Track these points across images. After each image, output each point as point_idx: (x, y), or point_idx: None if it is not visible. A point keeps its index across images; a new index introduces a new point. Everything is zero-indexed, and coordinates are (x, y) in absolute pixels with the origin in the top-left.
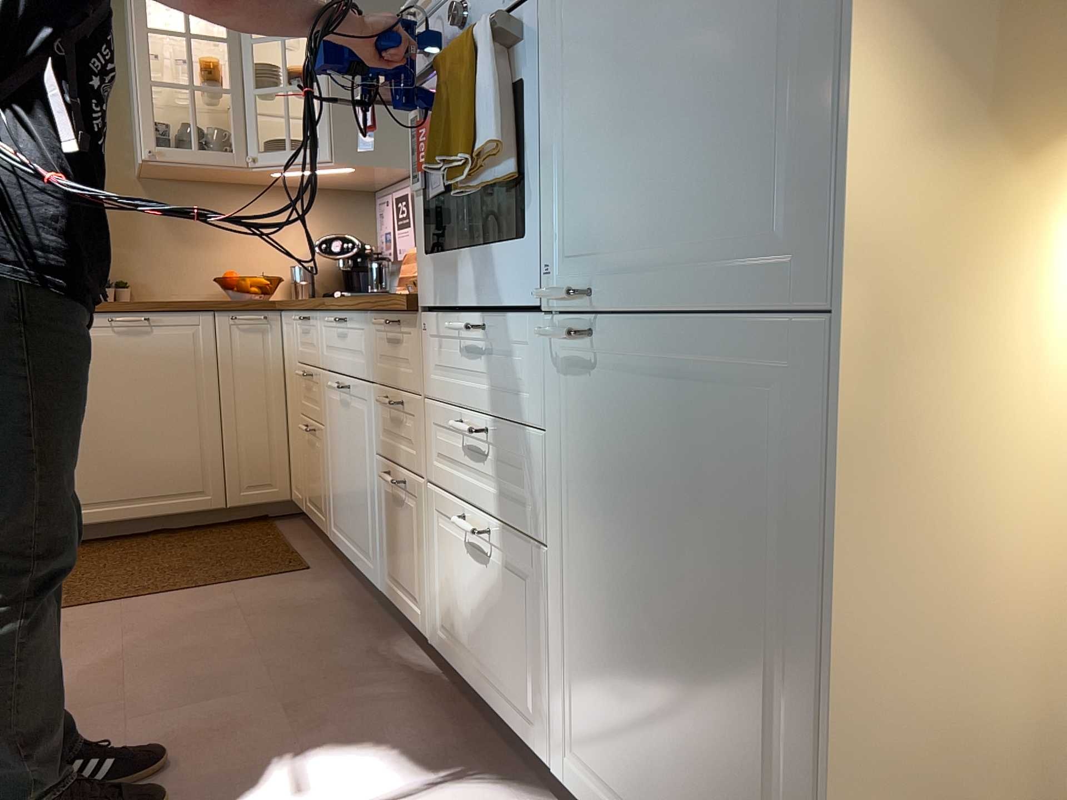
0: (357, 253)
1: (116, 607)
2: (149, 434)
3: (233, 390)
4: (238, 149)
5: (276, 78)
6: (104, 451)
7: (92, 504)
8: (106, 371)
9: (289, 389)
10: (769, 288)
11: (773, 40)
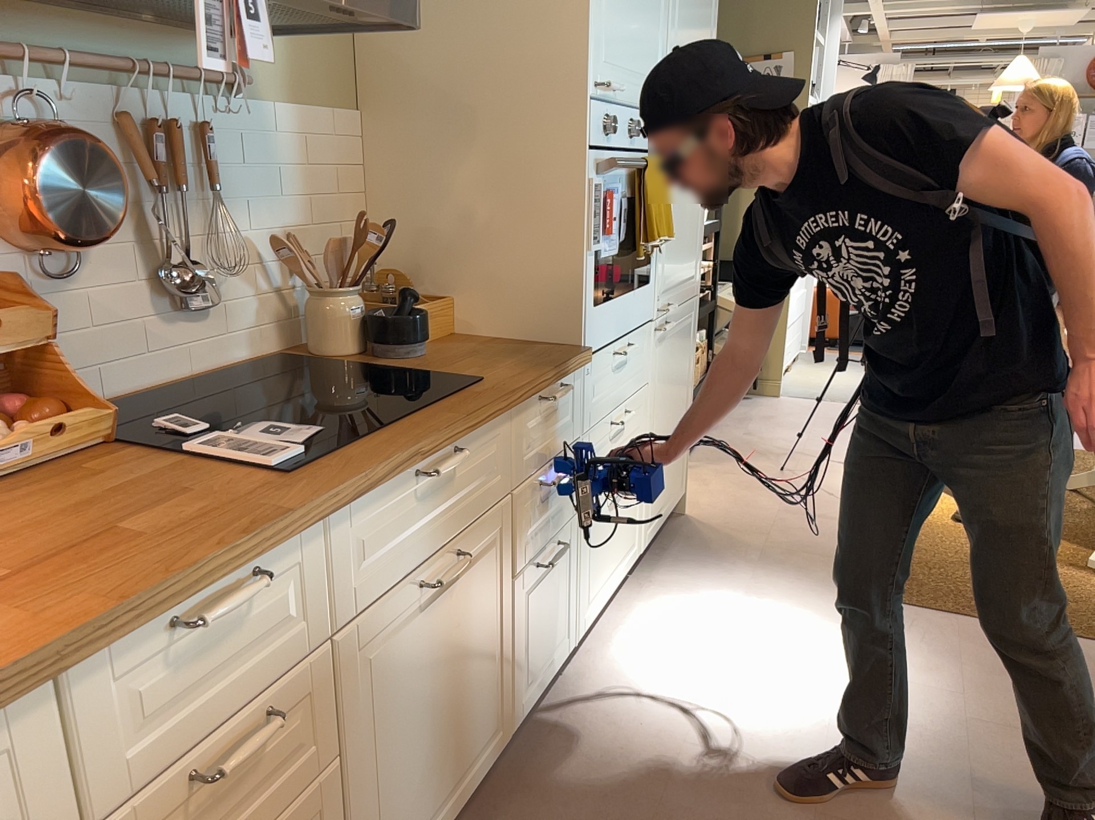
0: None
1: None
2: None
3: None
4: None
5: None
6: None
7: None
8: None
9: None
10: (690, 291)
11: (695, 221)
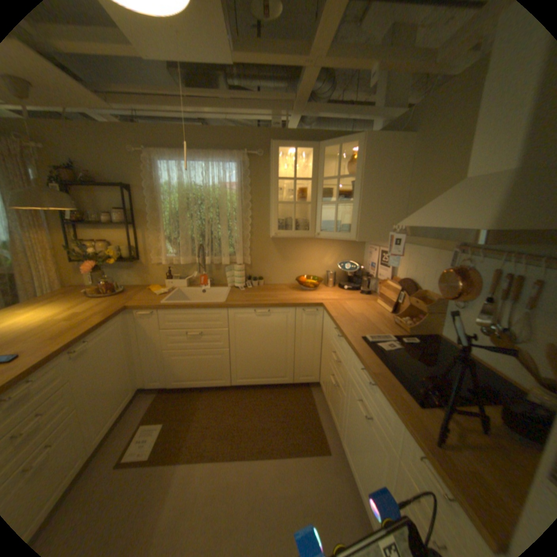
0: (357, 270)
1: (248, 466)
2: (266, 355)
3: (301, 339)
4: (311, 226)
5: (331, 194)
6: (250, 360)
7: (245, 379)
8: (252, 331)
9: (324, 343)
10: None
11: None
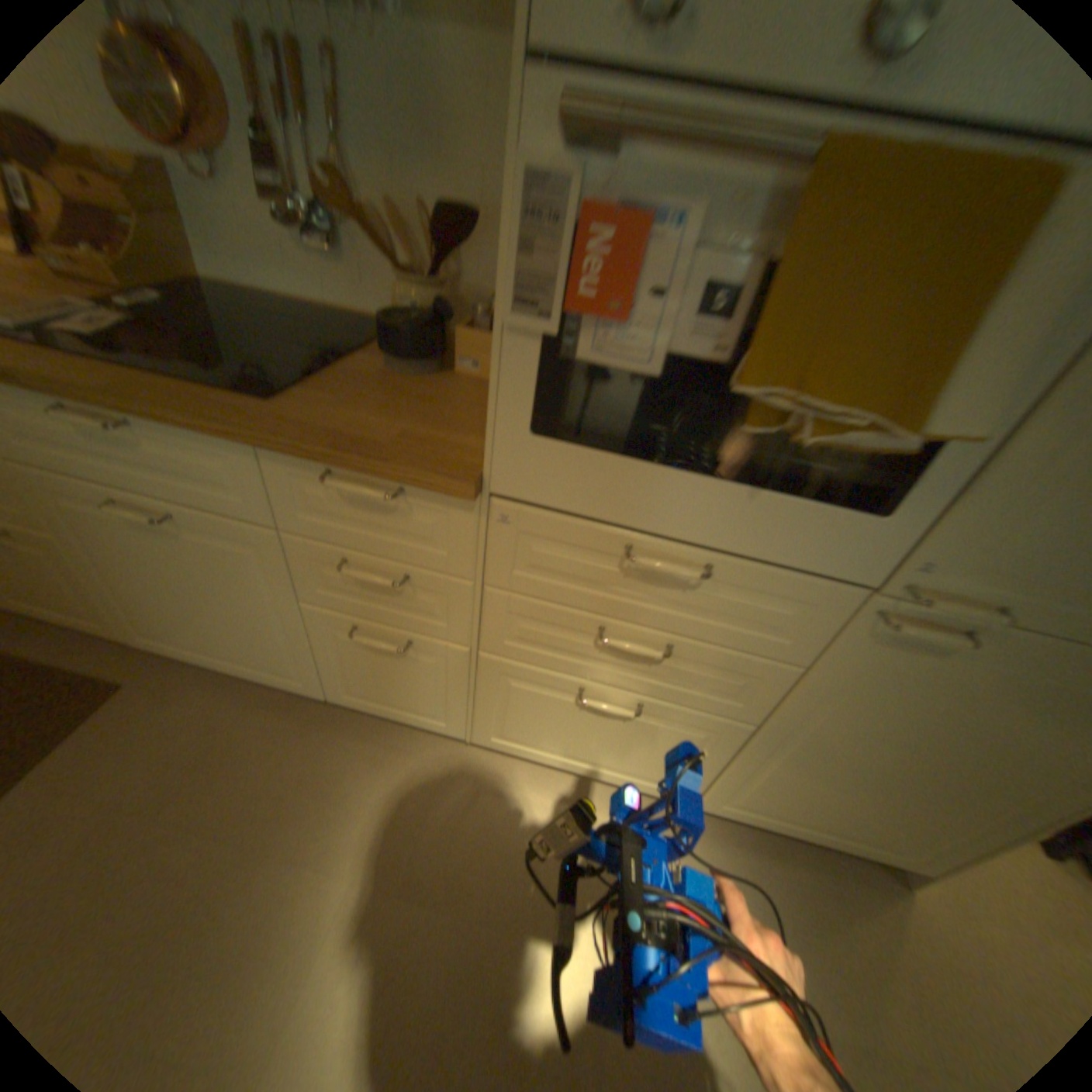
0: None
1: None
2: None
3: None
4: None
5: None
6: None
7: None
8: None
9: None
10: None
11: None
